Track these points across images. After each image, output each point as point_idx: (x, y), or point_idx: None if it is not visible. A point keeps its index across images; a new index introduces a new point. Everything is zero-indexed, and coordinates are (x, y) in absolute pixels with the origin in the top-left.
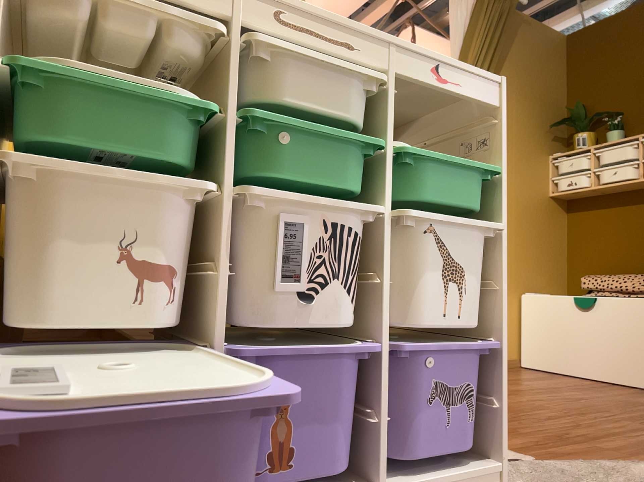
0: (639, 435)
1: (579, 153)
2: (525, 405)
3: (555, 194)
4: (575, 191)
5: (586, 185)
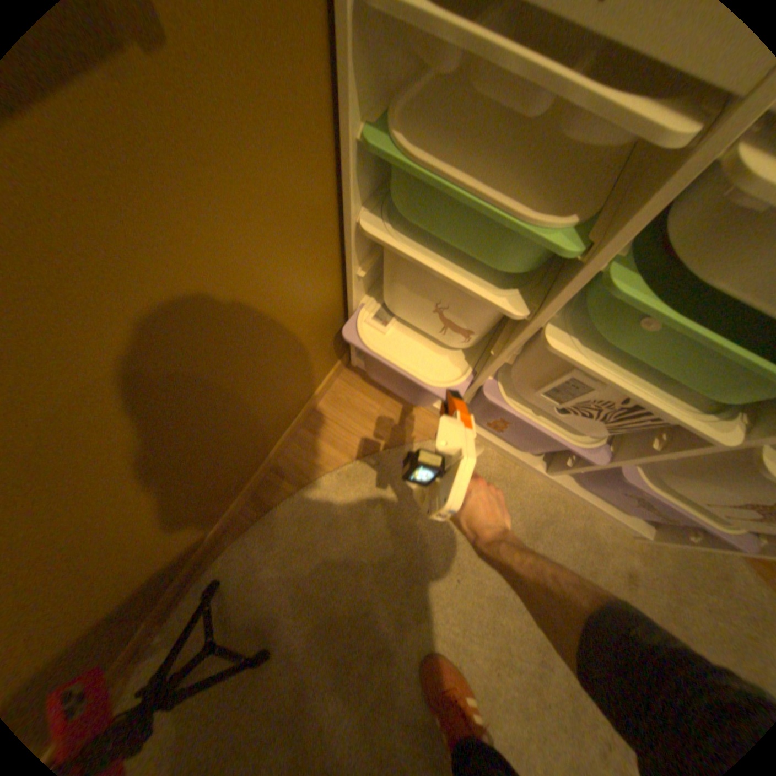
0: None
1: None
2: None
3: None
4: None
5: None
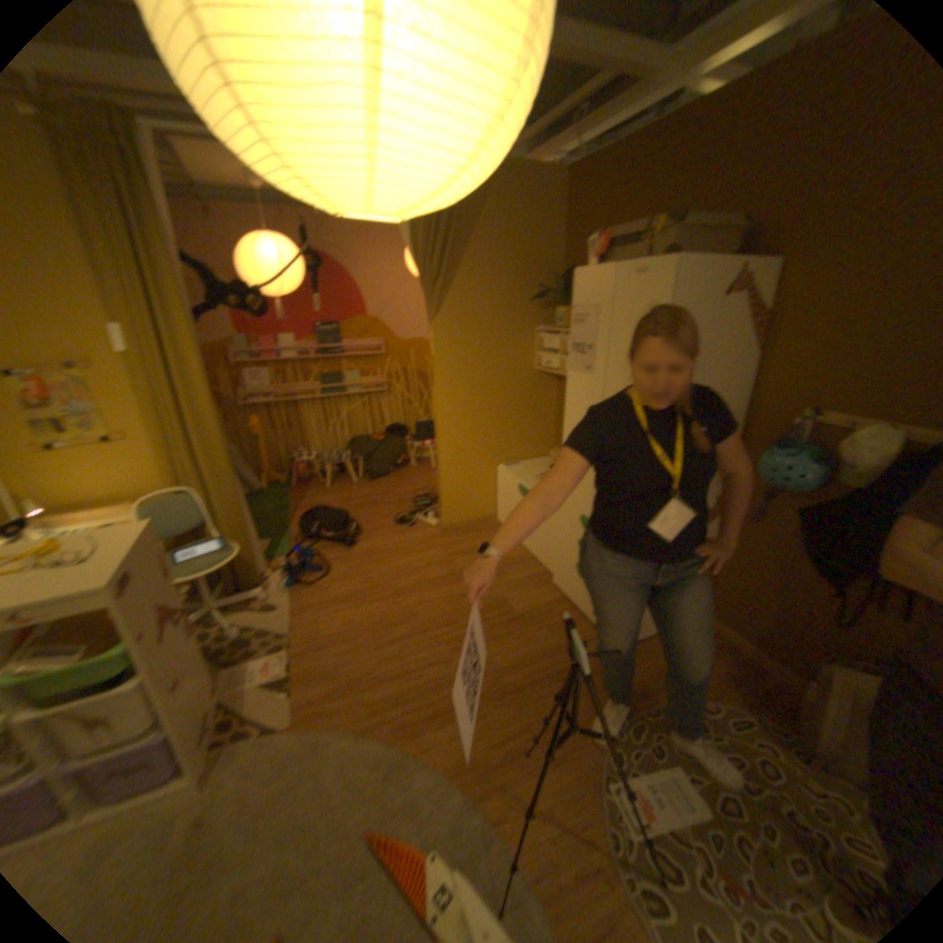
0: (416, 684)
1: (560, 332)
2: (397, 621)
3: (540, 370)
4: (552, 373)
5: (558, 370)
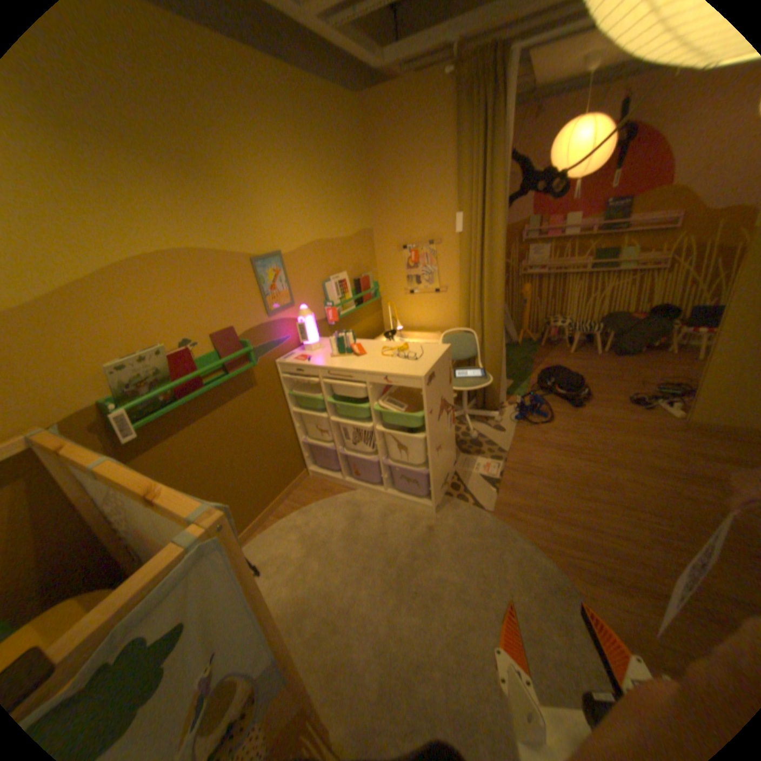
0: (606, 545)
1: None
2: (605, 486)
3: None
4: None
5: None
